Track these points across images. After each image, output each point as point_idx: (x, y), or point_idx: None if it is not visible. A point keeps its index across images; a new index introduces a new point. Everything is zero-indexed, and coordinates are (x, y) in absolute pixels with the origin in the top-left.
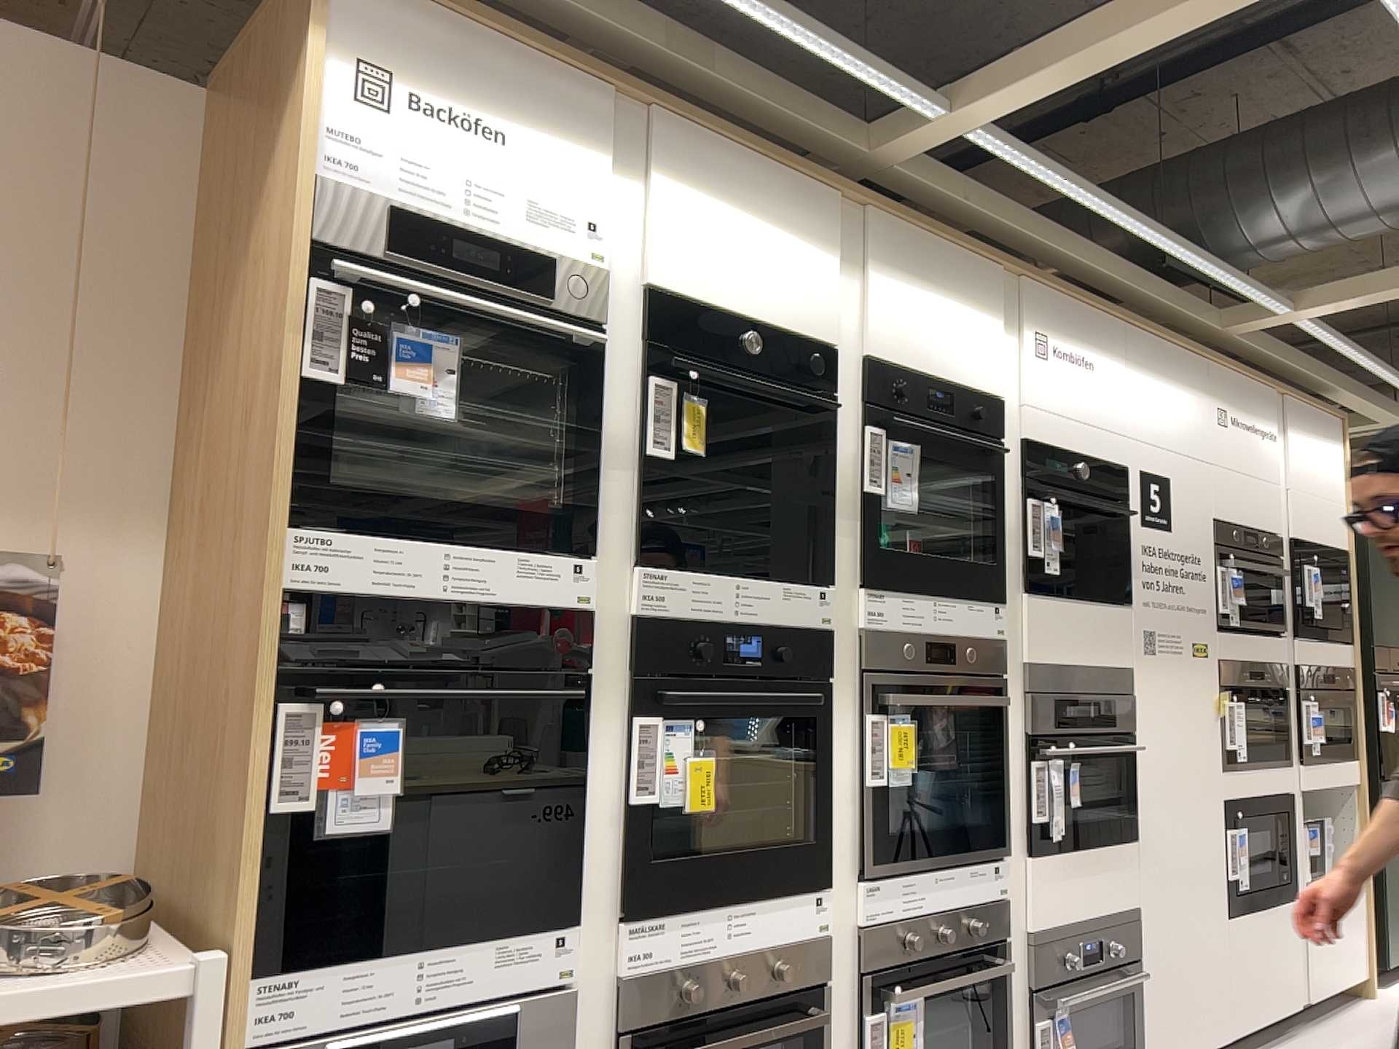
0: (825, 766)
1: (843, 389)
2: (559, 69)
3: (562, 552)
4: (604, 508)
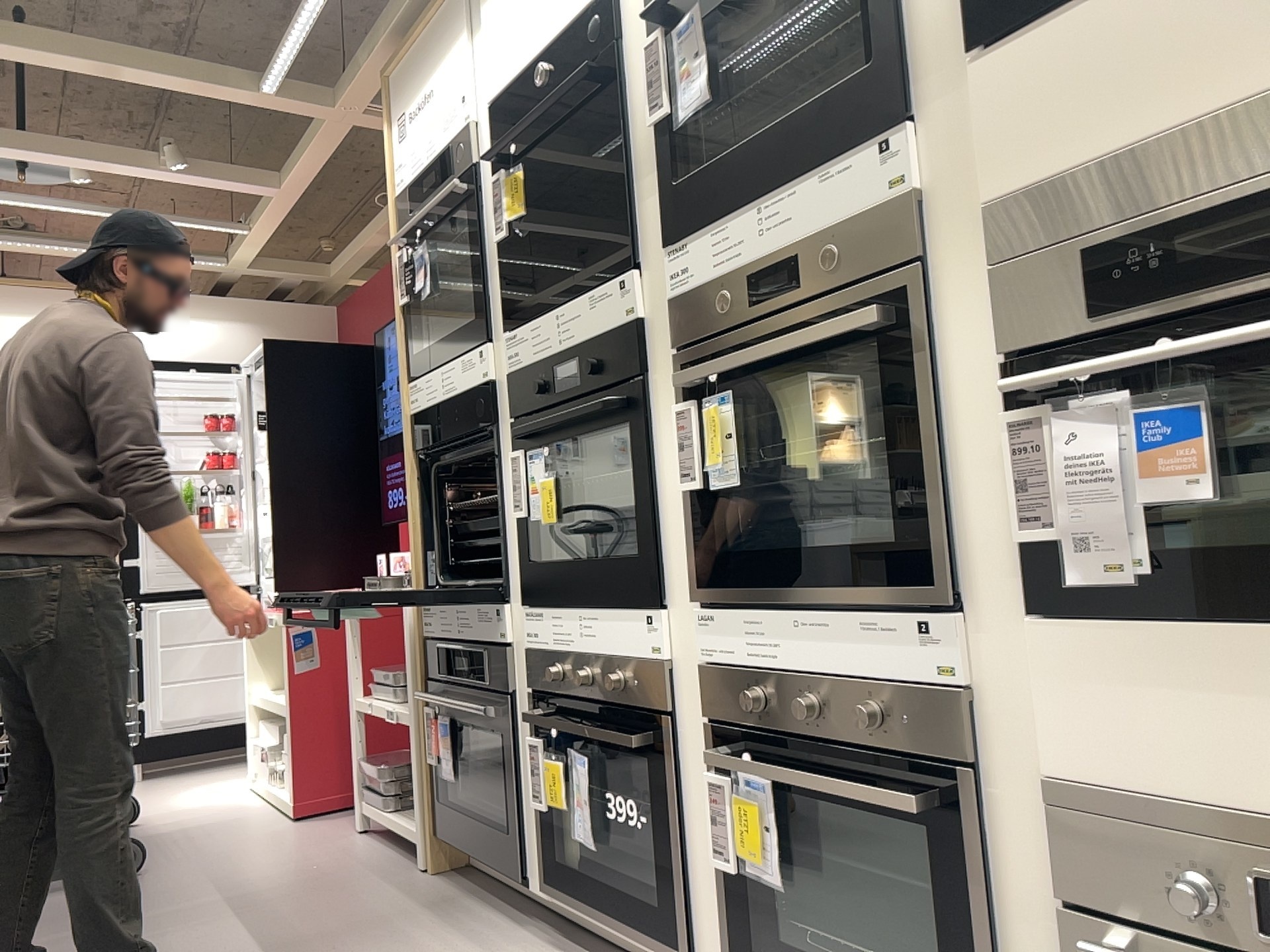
0: (645, 481)
1: (633, 14)
2: (433, 10)
3: (479, 346)
4: (489, 301)
